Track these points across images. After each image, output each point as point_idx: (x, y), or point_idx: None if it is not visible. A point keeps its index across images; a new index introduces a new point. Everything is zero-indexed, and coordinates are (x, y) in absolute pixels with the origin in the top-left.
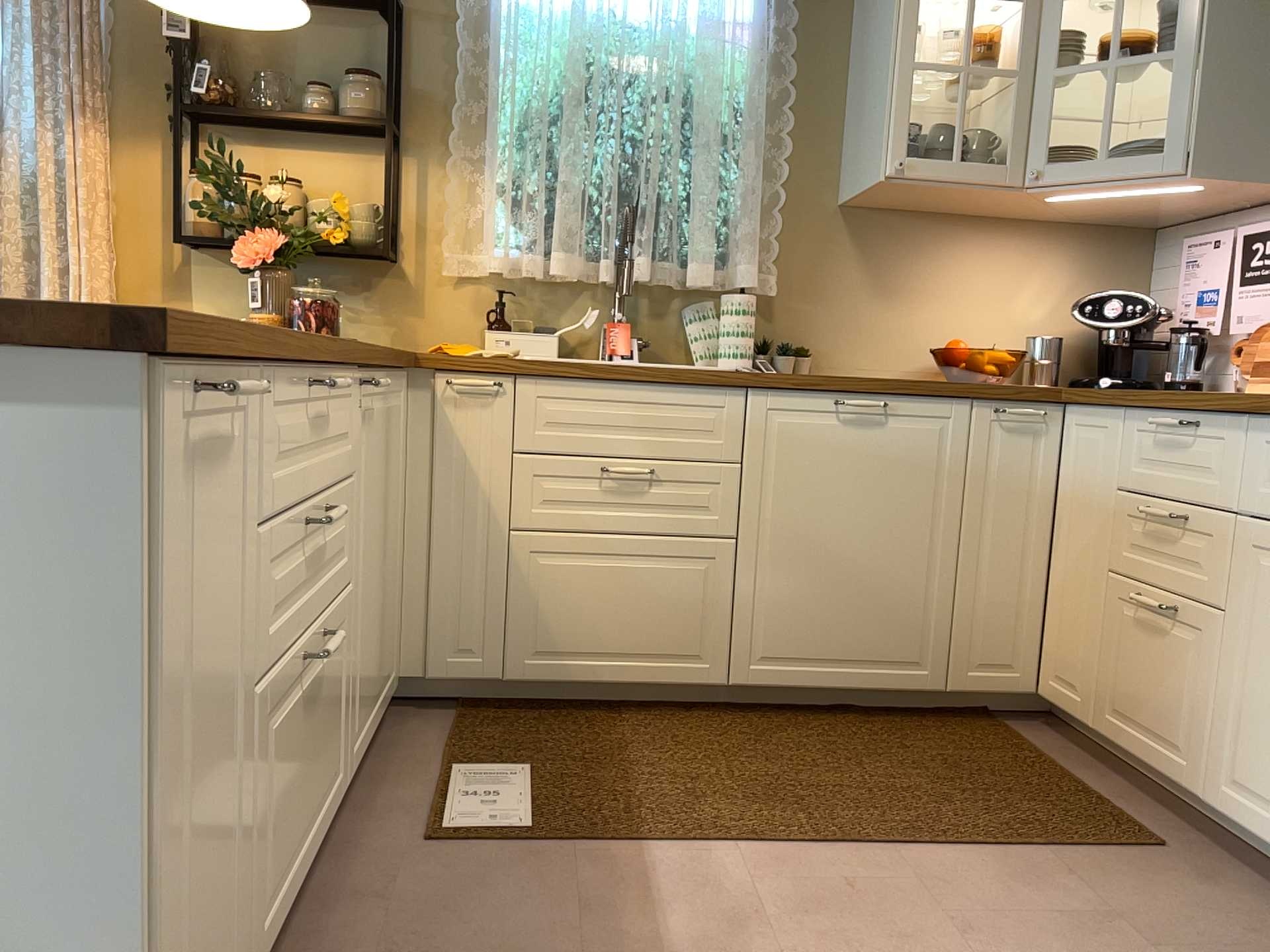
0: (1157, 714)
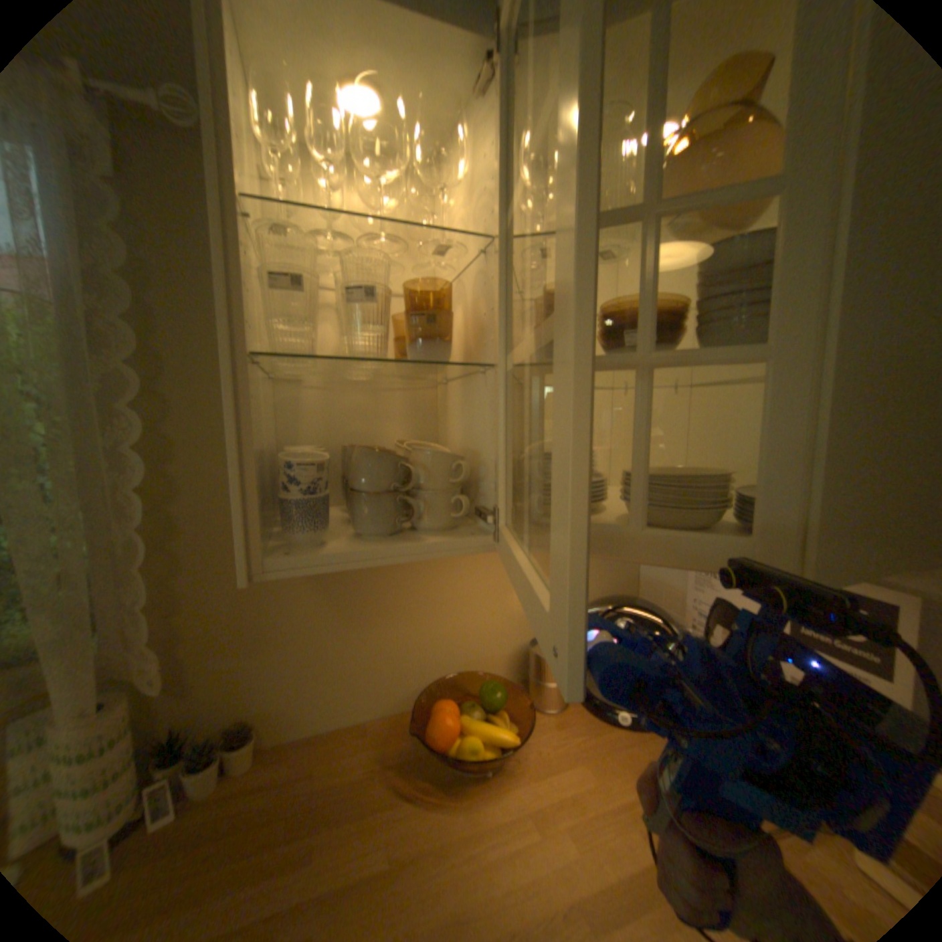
0: None
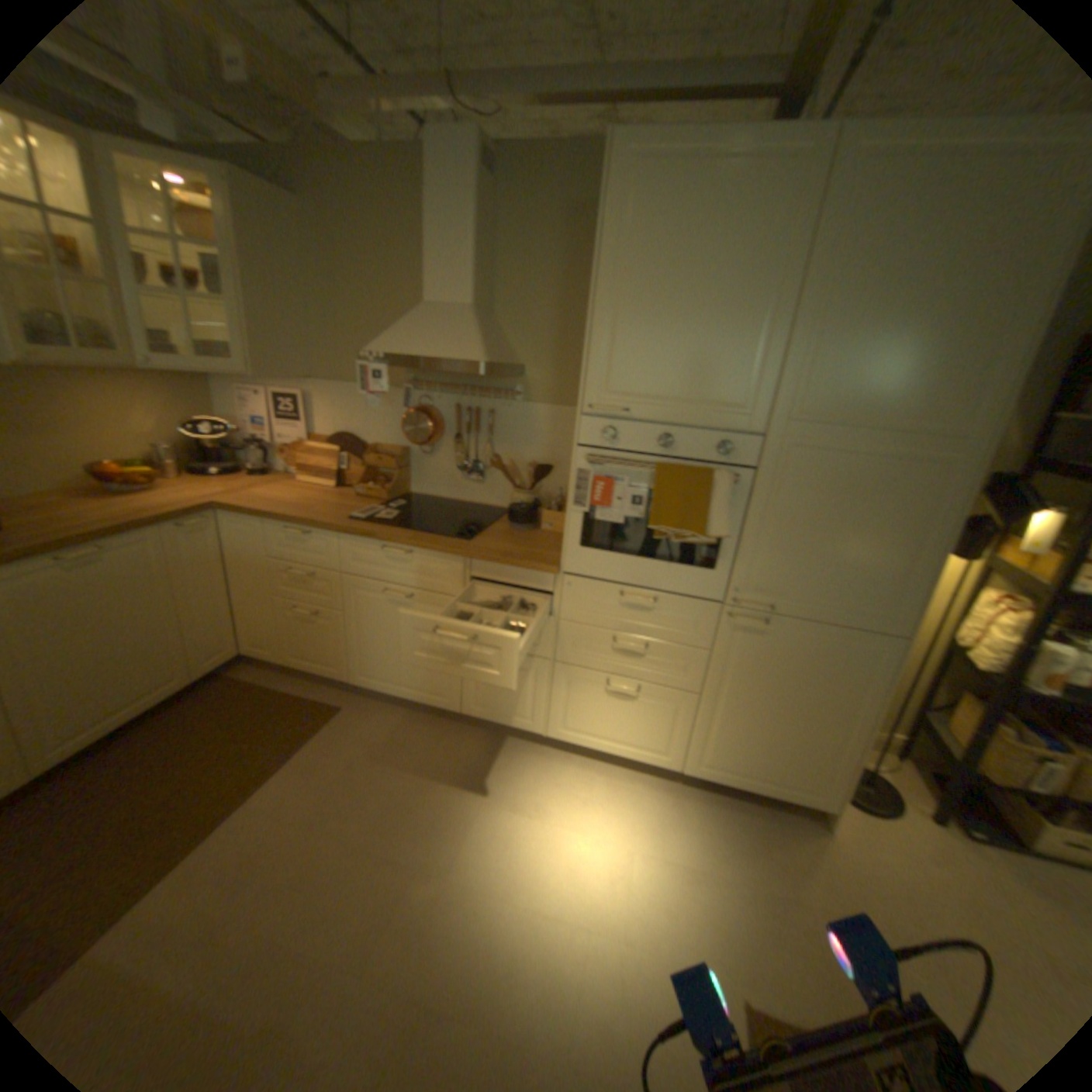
0: (314, 655)
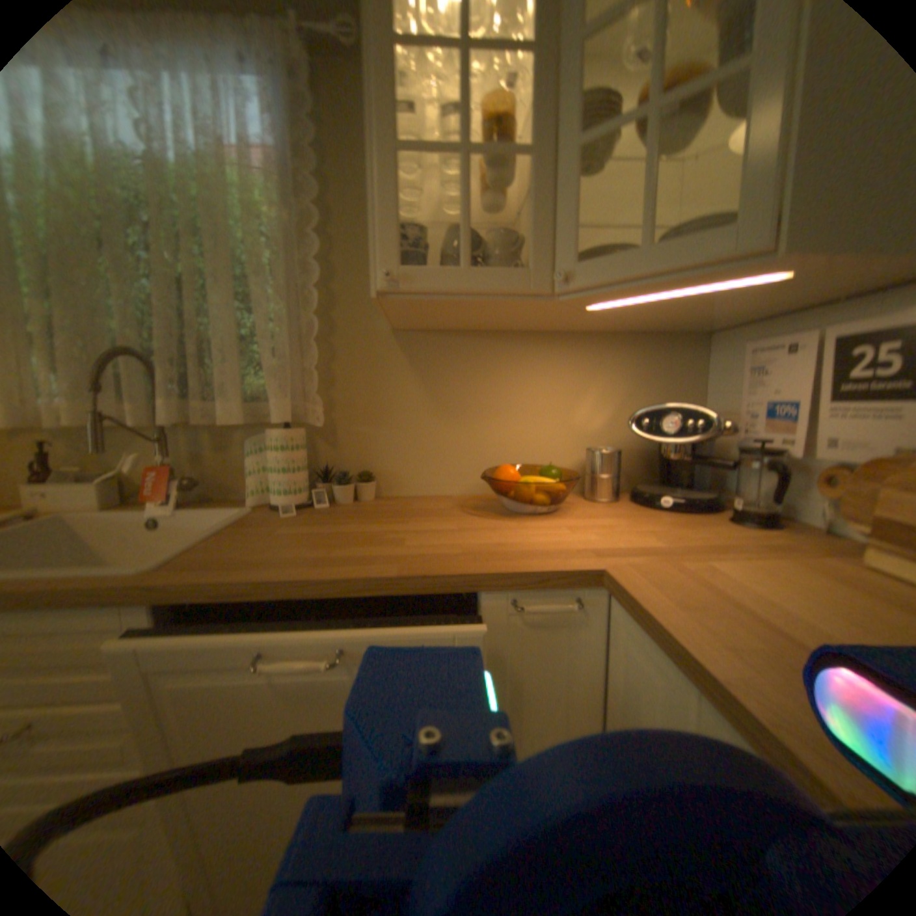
0: None
